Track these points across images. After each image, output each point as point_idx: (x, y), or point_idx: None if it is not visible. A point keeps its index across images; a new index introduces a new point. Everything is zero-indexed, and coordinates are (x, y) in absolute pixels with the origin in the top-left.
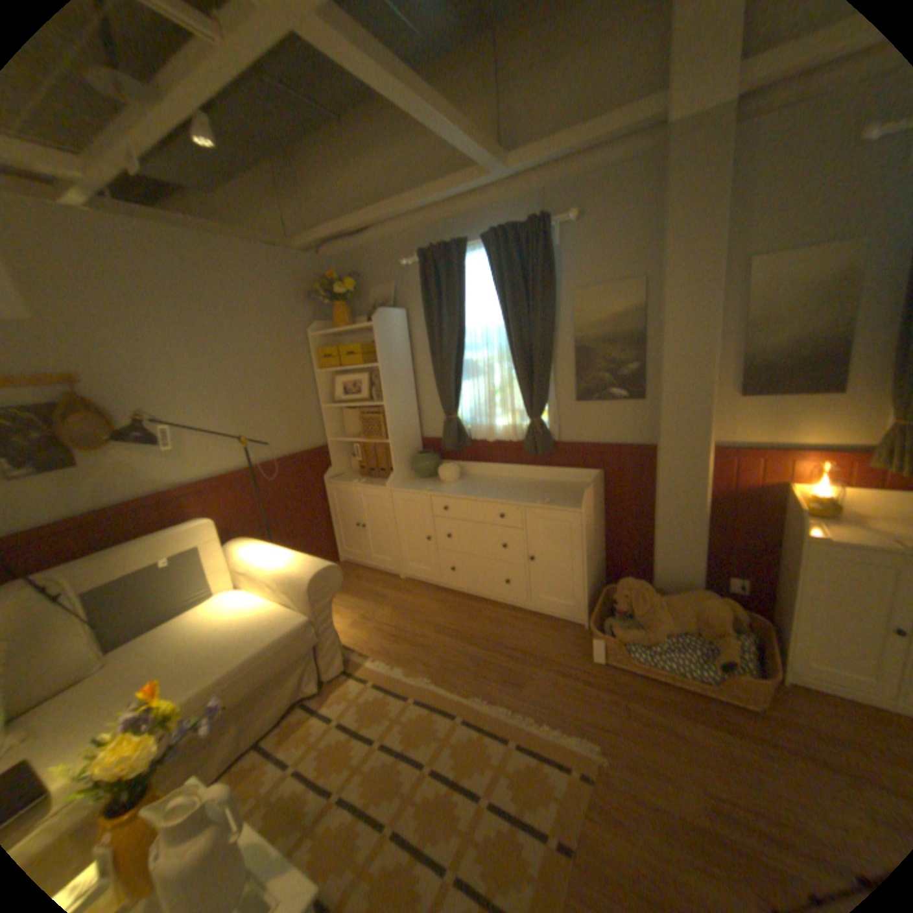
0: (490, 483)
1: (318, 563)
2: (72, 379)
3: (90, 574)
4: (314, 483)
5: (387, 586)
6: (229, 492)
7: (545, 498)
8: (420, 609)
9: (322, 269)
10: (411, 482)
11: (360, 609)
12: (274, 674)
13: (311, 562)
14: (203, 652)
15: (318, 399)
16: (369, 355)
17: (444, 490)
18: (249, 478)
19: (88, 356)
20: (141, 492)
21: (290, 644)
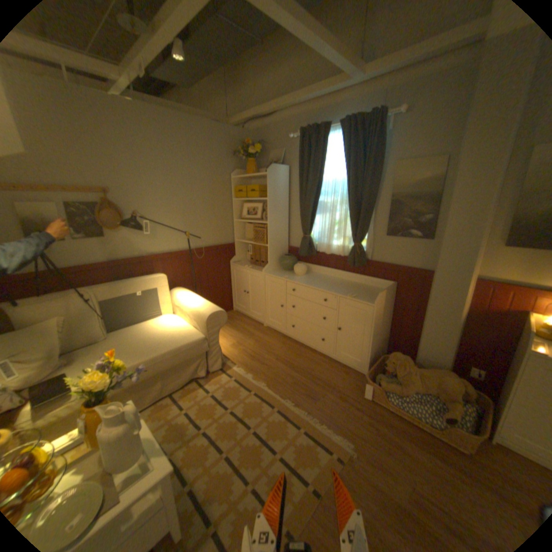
0: (323, 279)
1: (214, 308)
2: (104, 190)
3: (102, 292)
4: (224, 264)
5: (255, 328)
6: (177, 261)
7: (354, 294)
8: (270, 345)
9: (244, 137)
10: (277, 271)
11: (237, 338)
12: (182, 362)
13: (211, 306)
14: (149, 342)
15: (232, 216)
16: (263, 192)
17: (294, 279)
18: (188, 256)
19: (113, 178)
20: (133, 255)
21: (193, 348)
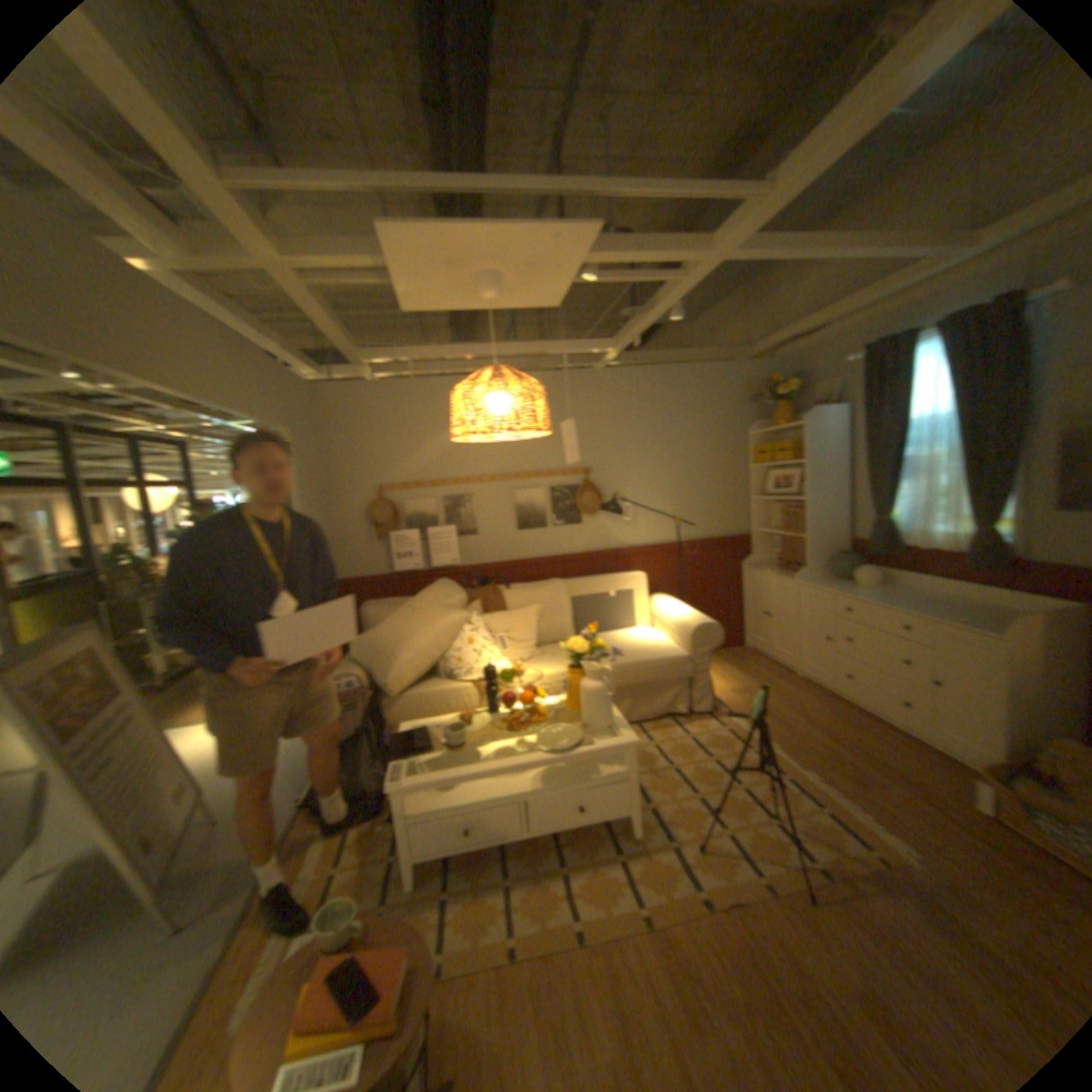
0: (914, 596)
1: (705, 620)
2: (586, 473)
3: (577, 585)
4: (732, 568)
5: (780, 677)
6: (660, 559)
7: (968, 620)
8: (801, 704)
9: (771, 371)
10: (822, 581)
11: (745, 684)
12: (658, 682)
13: (701, 618)
14: (621, 650)
15: (748, 492)
16: (798, 452)
17: (851, 593)
18: (676, 552)
19: (596, 458)
20: (608, 548)
21: (672, 667)
